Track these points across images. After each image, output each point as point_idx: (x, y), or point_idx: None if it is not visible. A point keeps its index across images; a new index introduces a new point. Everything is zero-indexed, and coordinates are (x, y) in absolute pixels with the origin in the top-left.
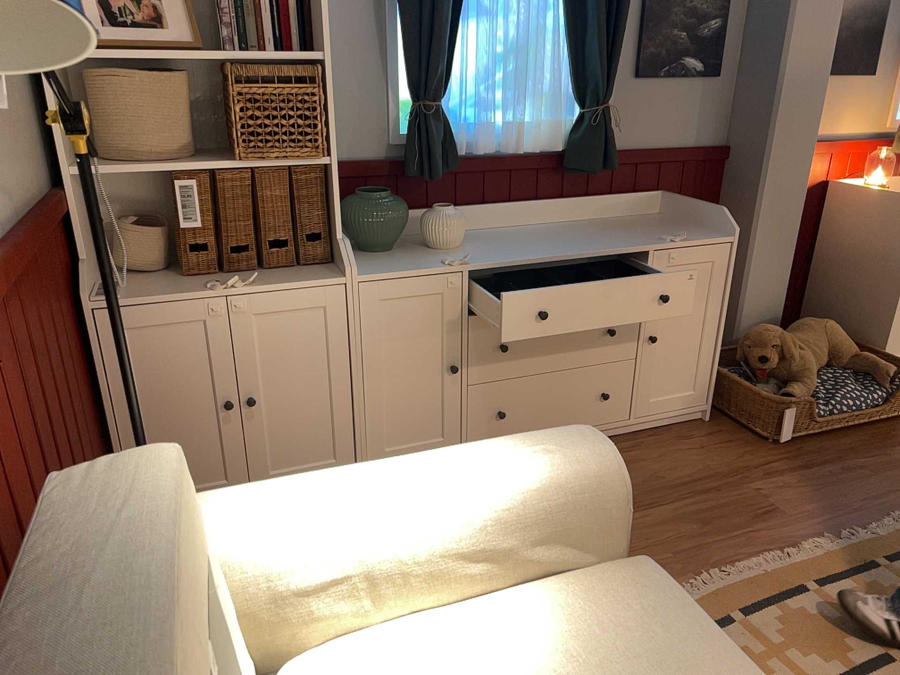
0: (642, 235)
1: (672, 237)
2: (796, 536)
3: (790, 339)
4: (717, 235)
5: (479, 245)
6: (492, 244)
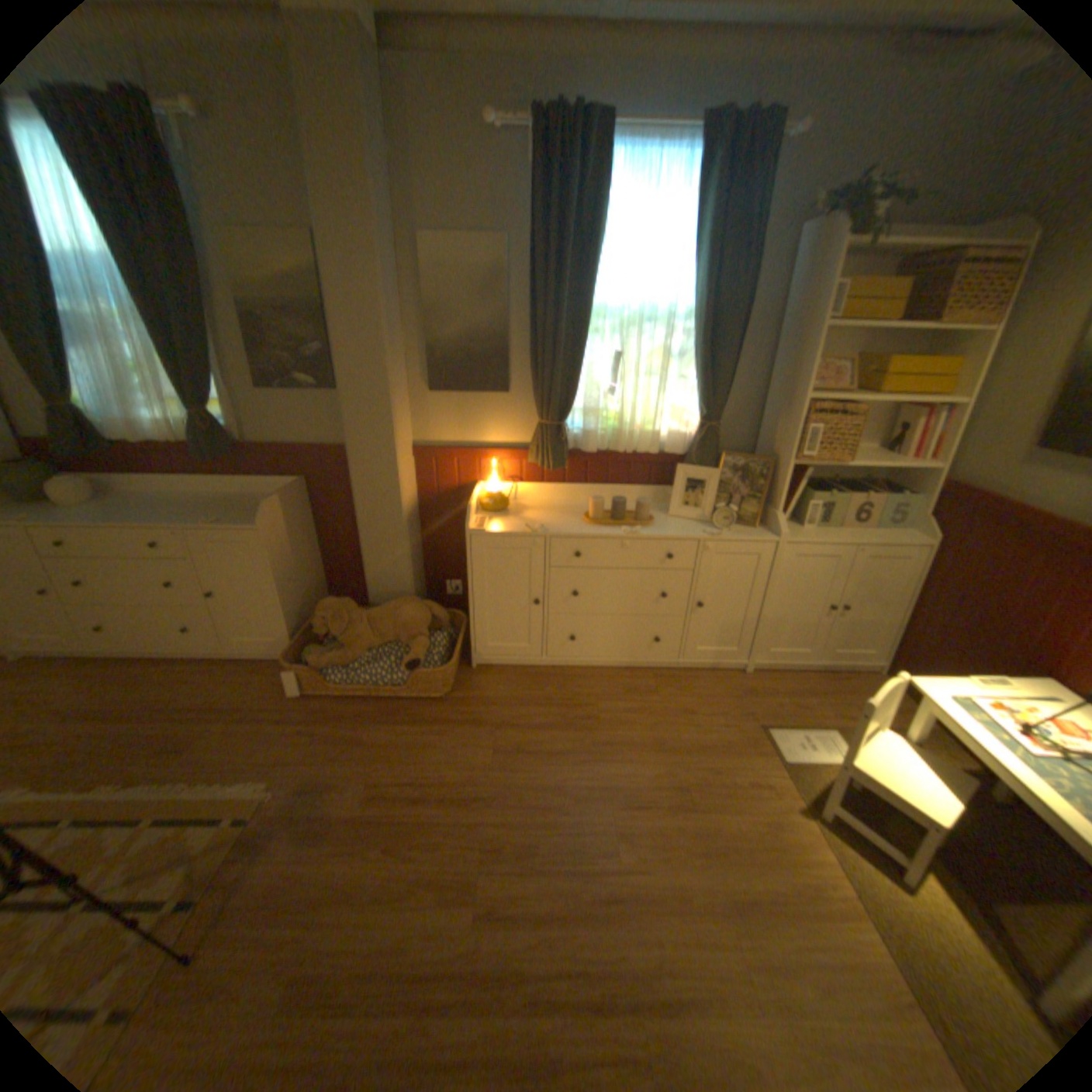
0: (210, 514)
1: (205, 521)
2: (151, 779)
3: (341, 615)
4: (254, 522)
5: (91, 508)
6: (103, 508)
